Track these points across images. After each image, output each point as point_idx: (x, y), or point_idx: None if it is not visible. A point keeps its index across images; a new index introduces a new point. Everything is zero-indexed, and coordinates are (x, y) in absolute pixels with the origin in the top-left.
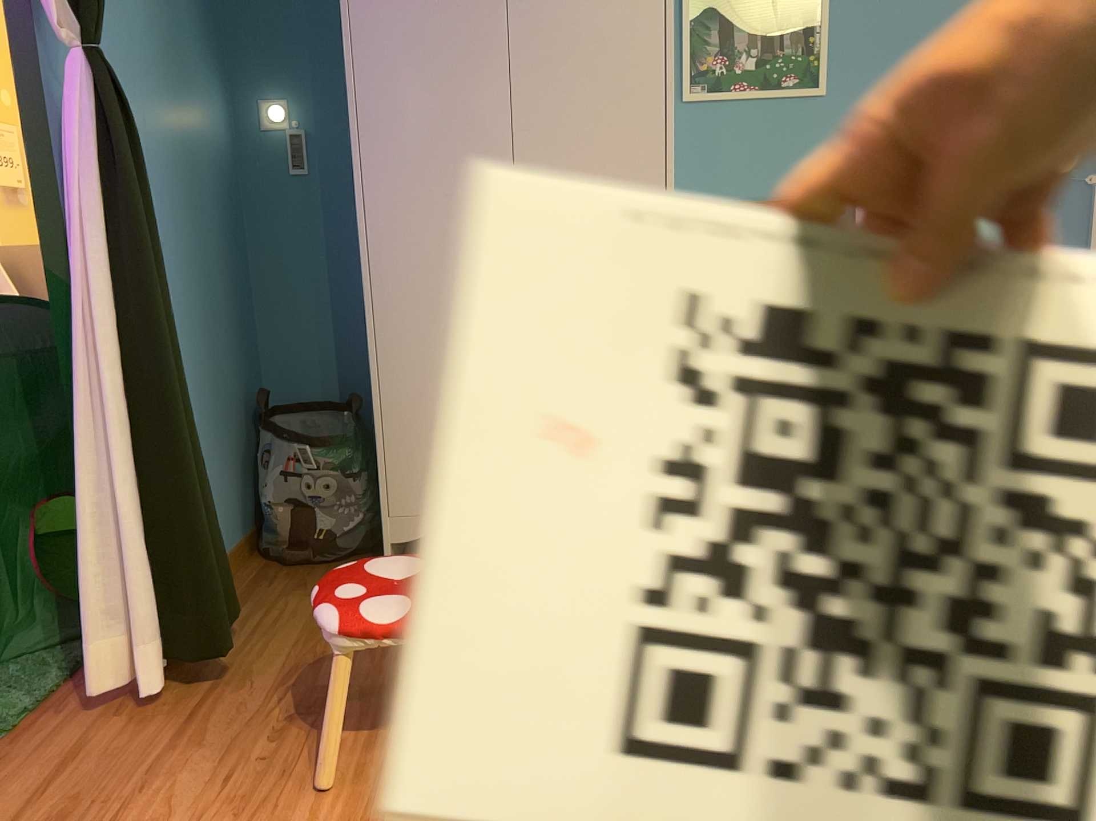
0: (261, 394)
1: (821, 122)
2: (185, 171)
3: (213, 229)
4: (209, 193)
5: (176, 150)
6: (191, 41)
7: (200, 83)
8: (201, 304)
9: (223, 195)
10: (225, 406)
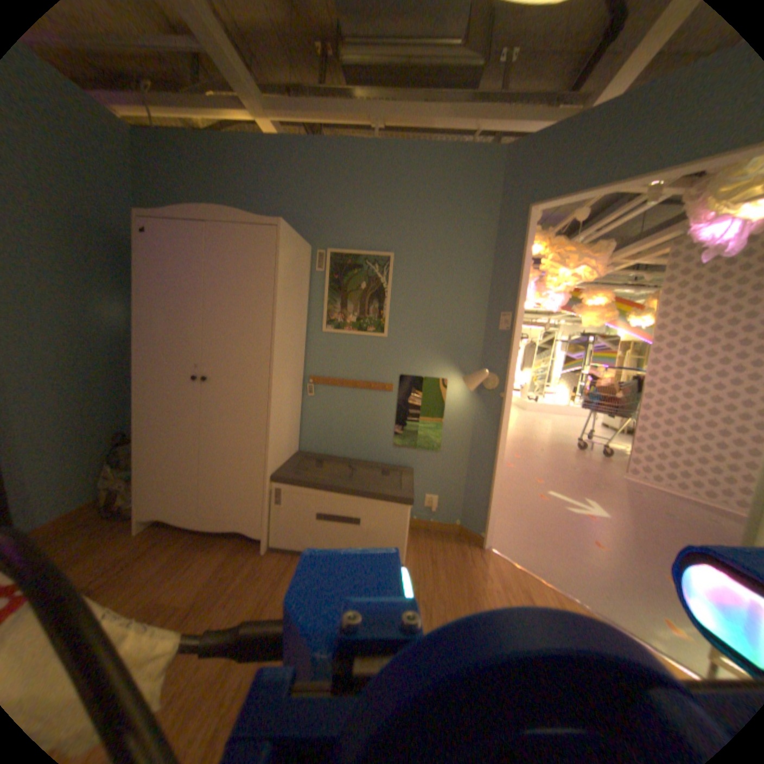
0: (114, 437)
1: (384, 349)
2: (73, 340)
3: (96, 364)
4: (96, 348)
5: (66, 331)
6: (94, 283)
7: (100, 300)
8: (75, 399)
9: (111, 348)
10: (87, 443)
